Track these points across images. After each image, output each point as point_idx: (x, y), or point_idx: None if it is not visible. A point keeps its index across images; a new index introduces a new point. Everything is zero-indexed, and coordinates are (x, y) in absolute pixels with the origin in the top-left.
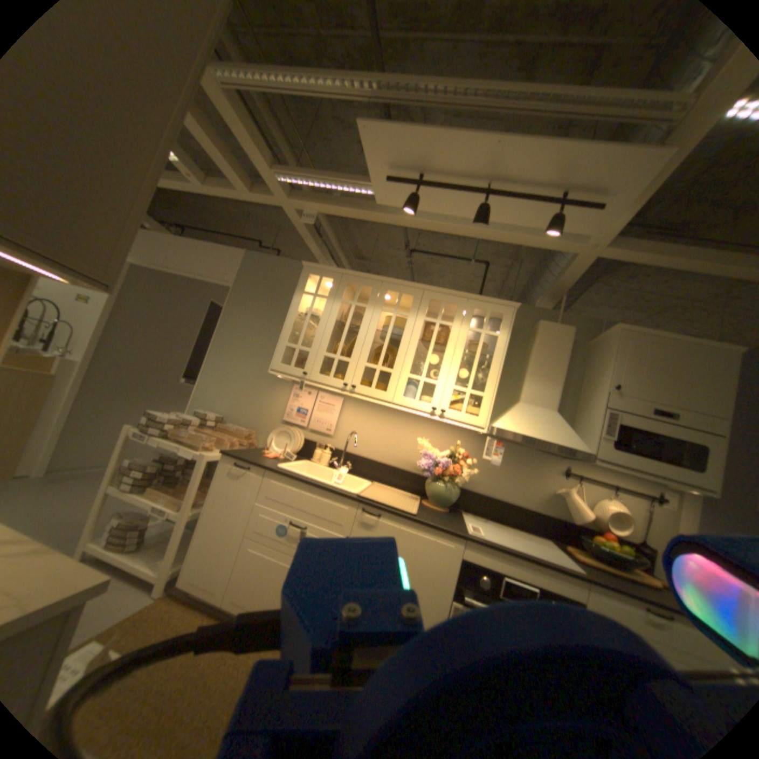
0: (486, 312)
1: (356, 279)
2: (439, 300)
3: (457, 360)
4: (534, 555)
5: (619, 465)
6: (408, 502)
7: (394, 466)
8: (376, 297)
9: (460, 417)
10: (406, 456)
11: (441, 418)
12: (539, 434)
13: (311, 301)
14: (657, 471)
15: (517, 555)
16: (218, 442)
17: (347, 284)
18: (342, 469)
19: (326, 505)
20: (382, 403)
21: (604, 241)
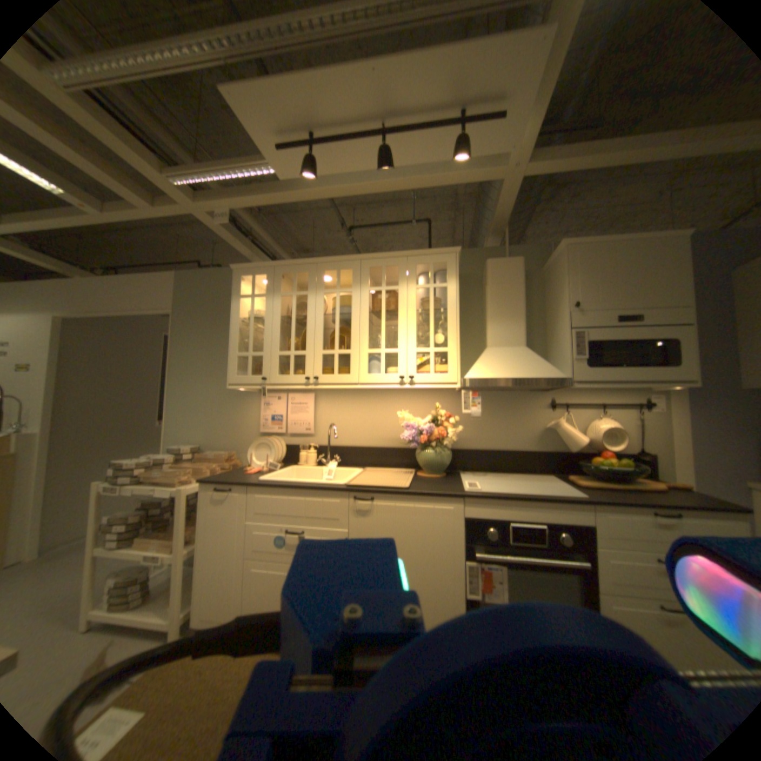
0: (430, 265)
1: (290, 268)
2: (378, 266)
3: (412, 321)
4: (534, 493)
5: (597, 381)
6: (401, 477)
7: (382, 445)
8: (315, 281)
9: (429, 378)
10: (392, 432)
11: (411, 385)
12: (510, 373)
13: (253, 303)
14: (634, 377)
15: (516, 497)
16: (197, 471)
17: (283, 275)
18: (330, 463)
19: (316, 502)
20: (349, 386)
21: (523, 157)
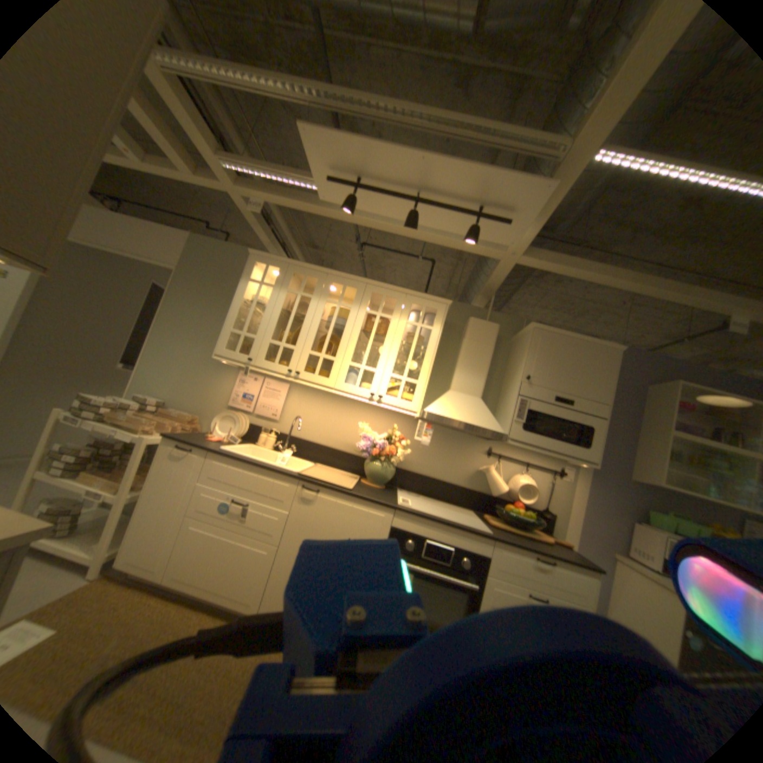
0: (423, 307)
1: (302, 270)
2: (380, 295)
3: (394, 350)
4: (452, 521)
5: (526, 444)
6: (346, 480)
7: (336, 448)
8: (321, 289)
9: (395, 402)
10: (348, 439)
11: (378, 404)
12: (462, 418)
13: (257, 288)
14: (554, 448)
15: (436, 520)
16: (158, 426)
17: (294, 274)
18: (286, 452)
19: (267, 483)
20: (325, 389)
21: (519, 251)
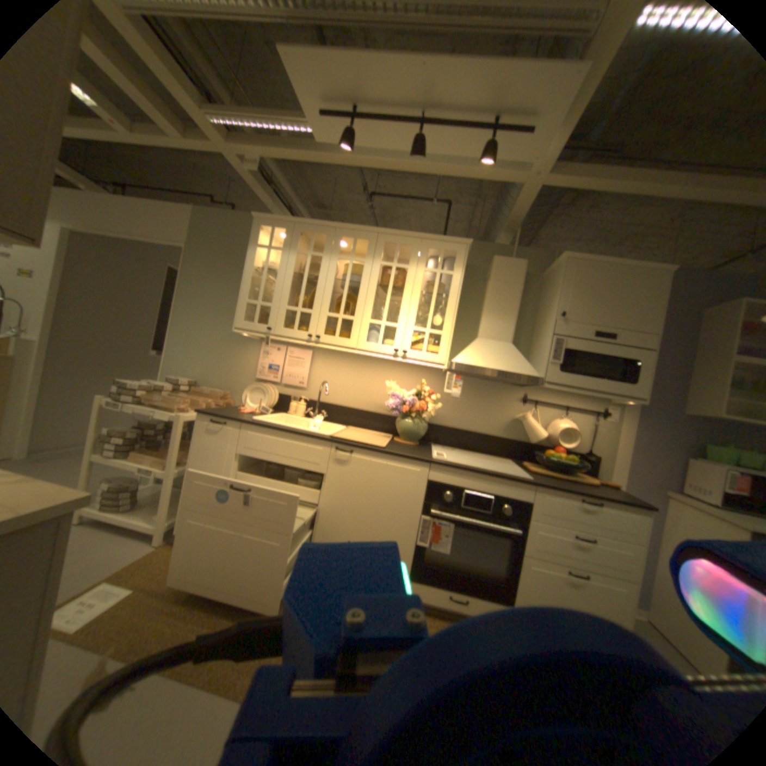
0: (441, 251)
1: (309, 227)
2: (393, 243)
3: (414, 301)
4: (489, 469)
5: (564, 385)
6: (379, 438)
7: (366, 409)
8: (331, 245)
9: (420, 356)
10: (377, 399)
11: (403, 359)
12: (492, 364)
13: (267, 254)
14: (596, 387)
15: (473, 470)
16: (193, 403)
17: (301, 233)
18: (317, 417)
19: (301, 447)
20: (347, 350)
21: (545, 168)
